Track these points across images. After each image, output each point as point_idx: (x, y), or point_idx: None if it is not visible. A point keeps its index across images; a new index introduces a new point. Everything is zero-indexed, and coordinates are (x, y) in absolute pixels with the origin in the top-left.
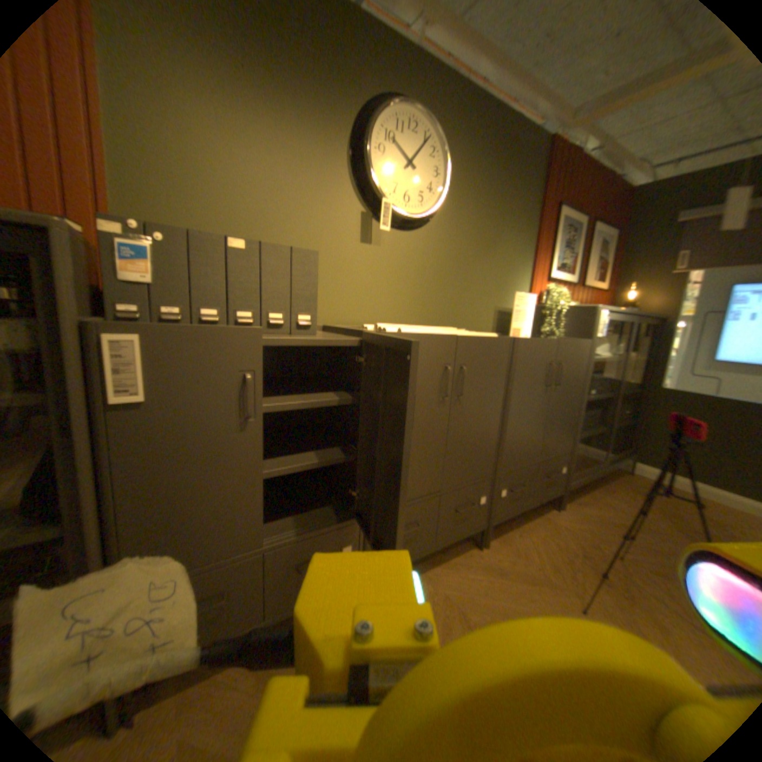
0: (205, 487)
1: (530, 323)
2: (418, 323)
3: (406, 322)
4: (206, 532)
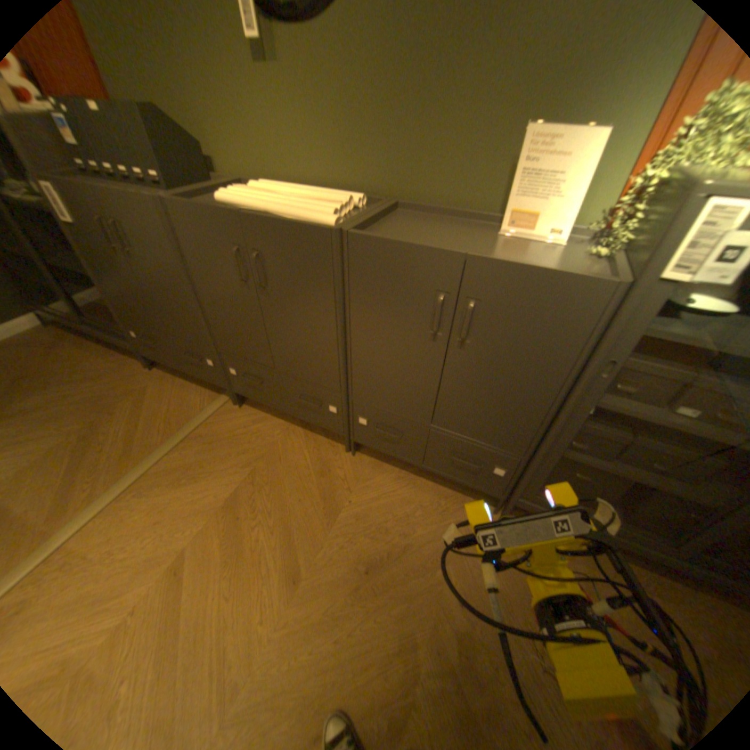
0: (119, 280)
1: (575, 205)
2: (347, 183)
3: (330, 181)
4: (132, 305)
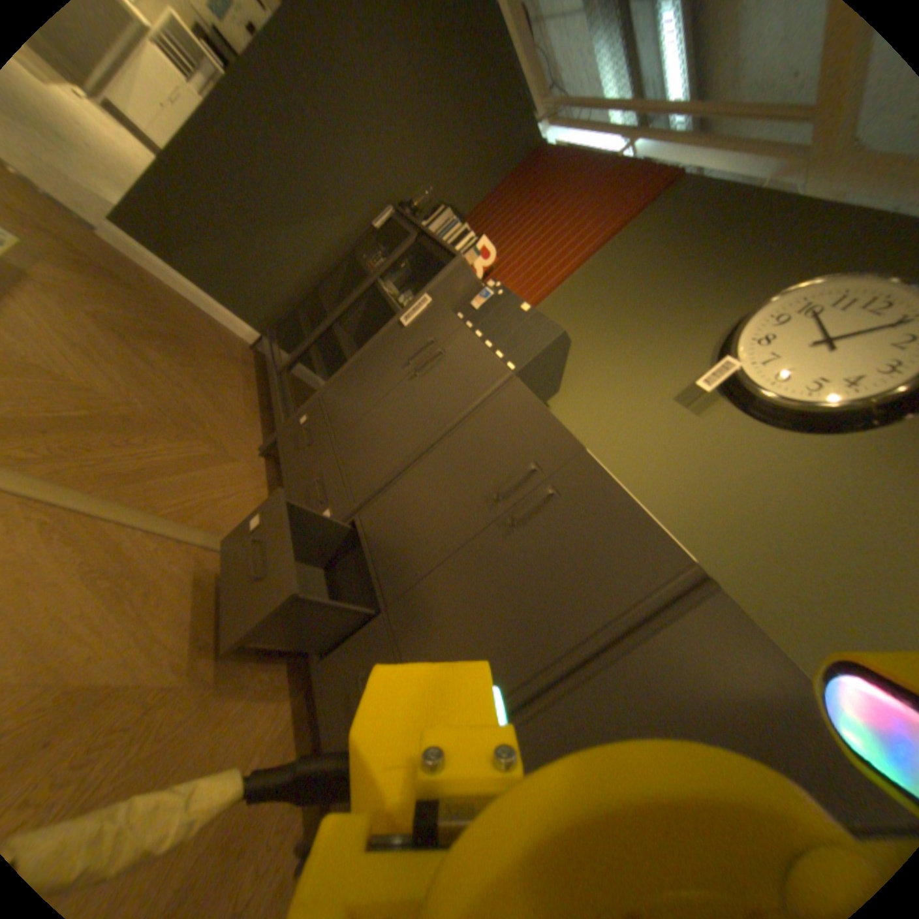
0: (369, 381)
1: None
2: None
3: None
4: (345, 403)
